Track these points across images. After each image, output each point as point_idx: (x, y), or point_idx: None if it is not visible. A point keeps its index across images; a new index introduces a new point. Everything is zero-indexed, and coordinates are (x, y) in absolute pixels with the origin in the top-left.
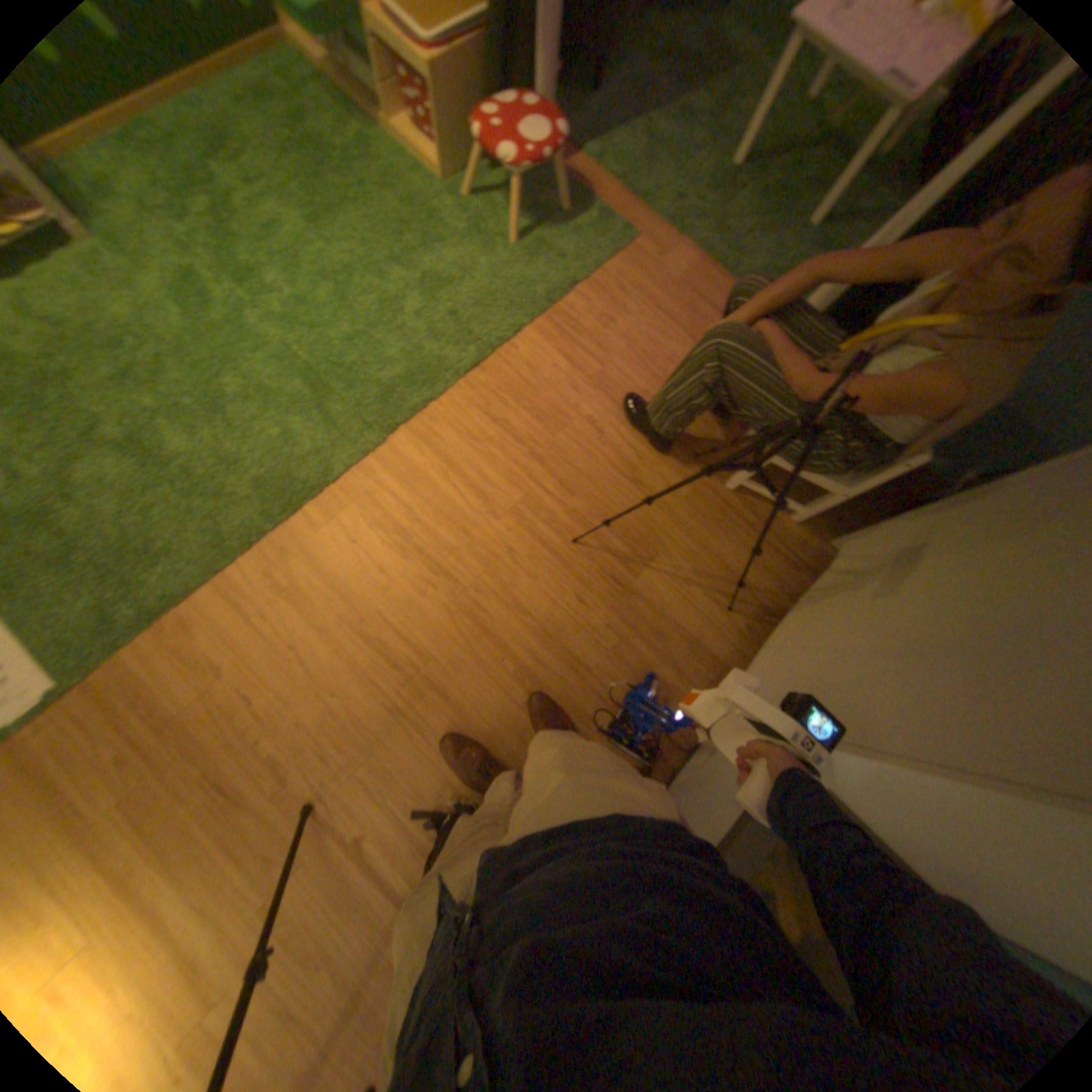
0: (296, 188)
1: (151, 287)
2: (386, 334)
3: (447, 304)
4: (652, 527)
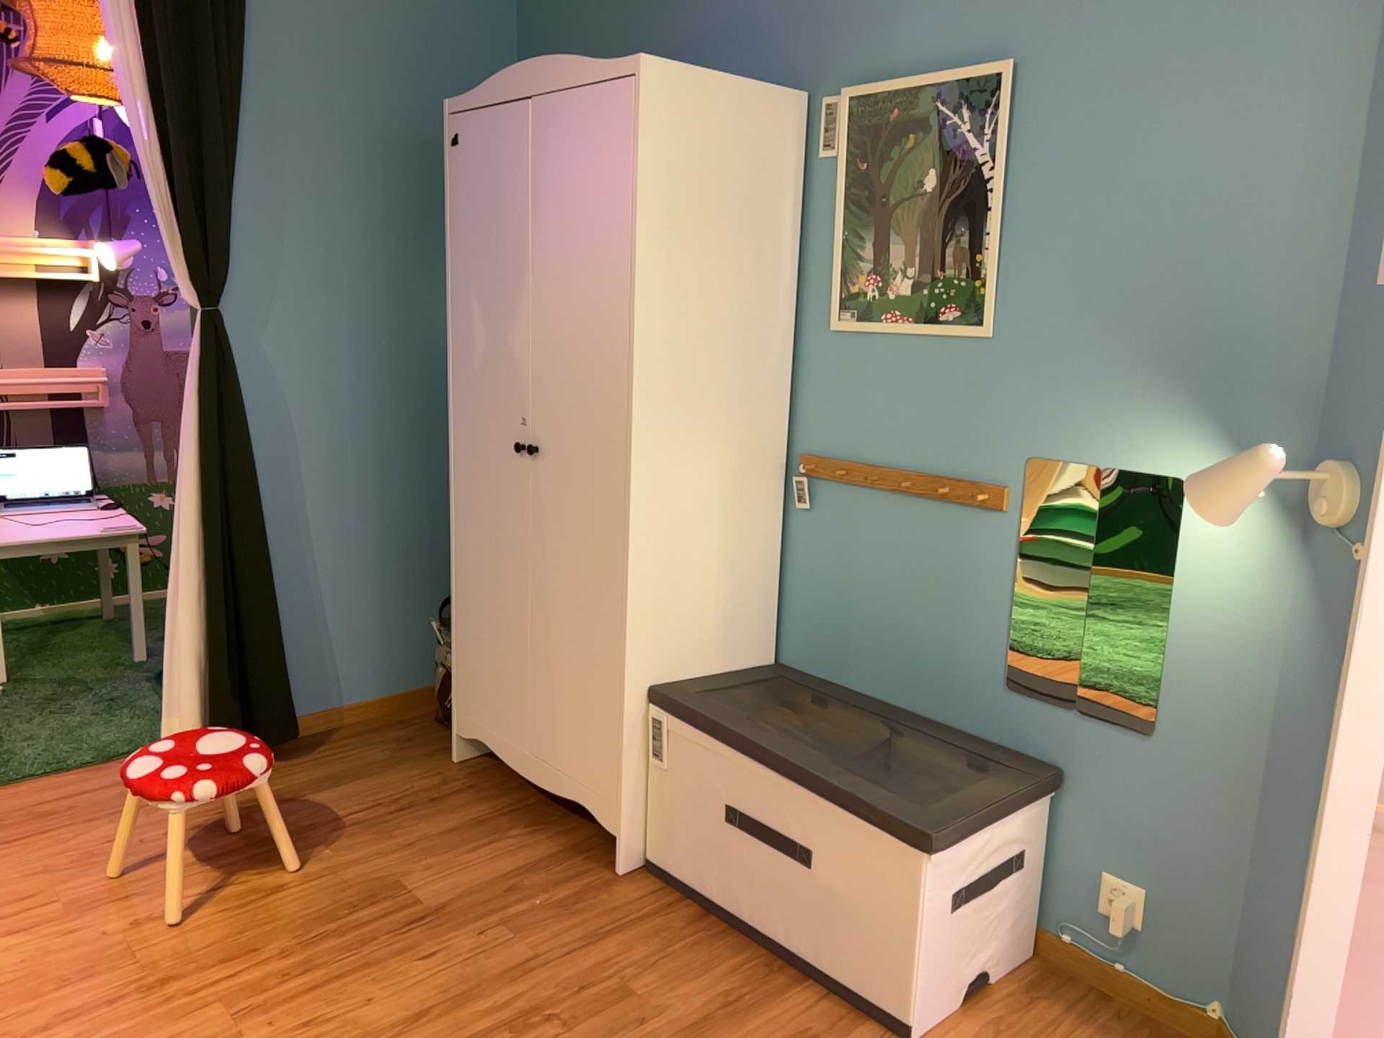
0: None
1: None
2: None
3: None
4: (350, 880)
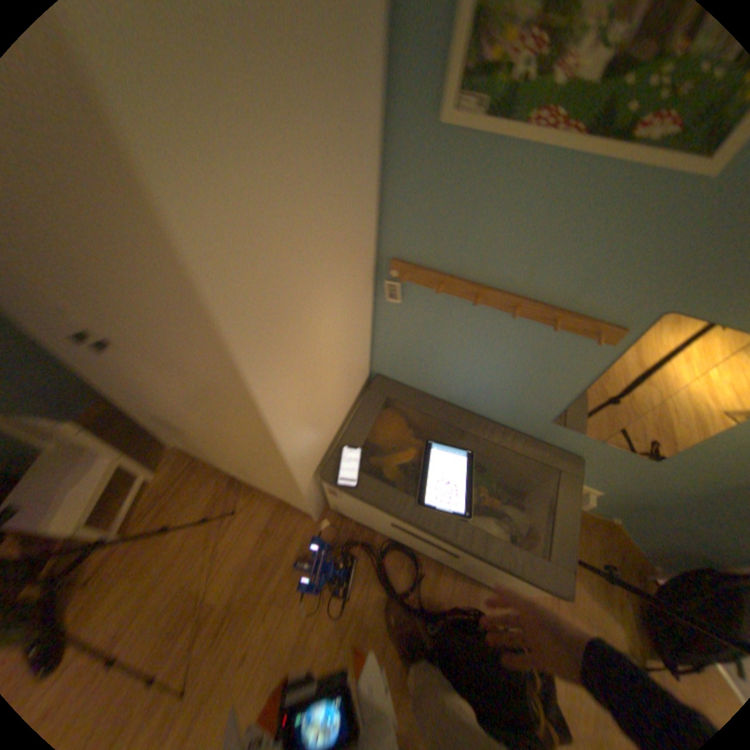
0: None
1: None
2: None
3: None
4: (161, 605)
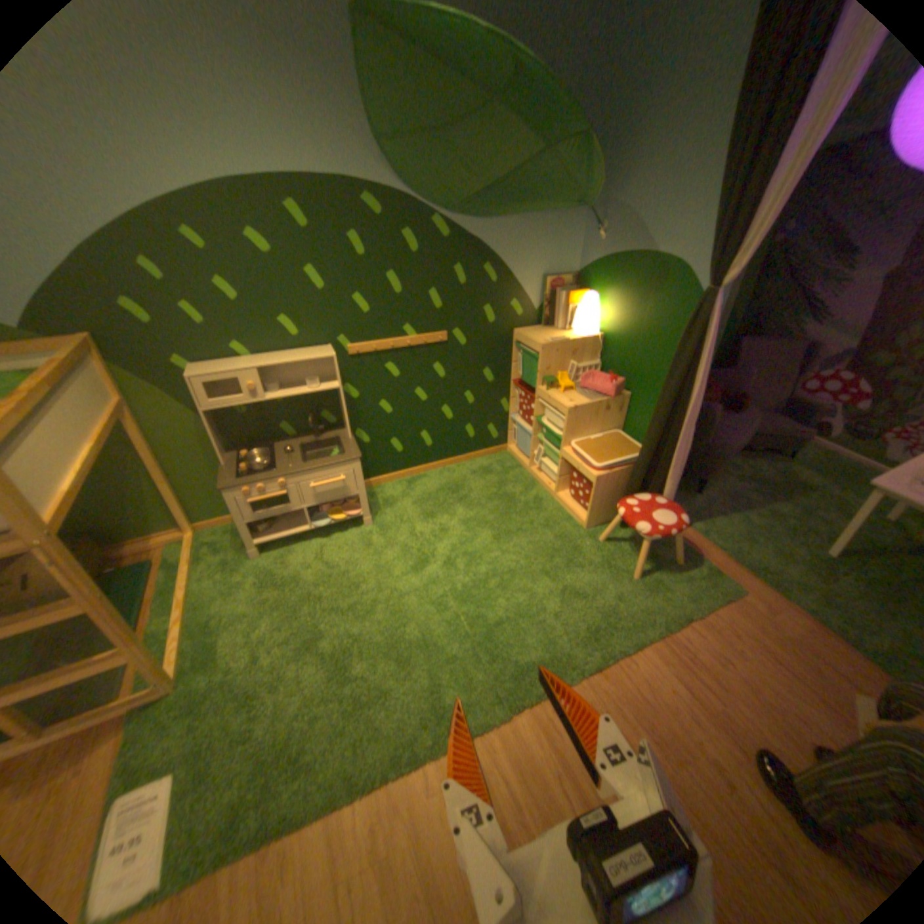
0: (490, 518)
1: (388, 557)
2: (529, 624)
3: (579, 612)
4: None
